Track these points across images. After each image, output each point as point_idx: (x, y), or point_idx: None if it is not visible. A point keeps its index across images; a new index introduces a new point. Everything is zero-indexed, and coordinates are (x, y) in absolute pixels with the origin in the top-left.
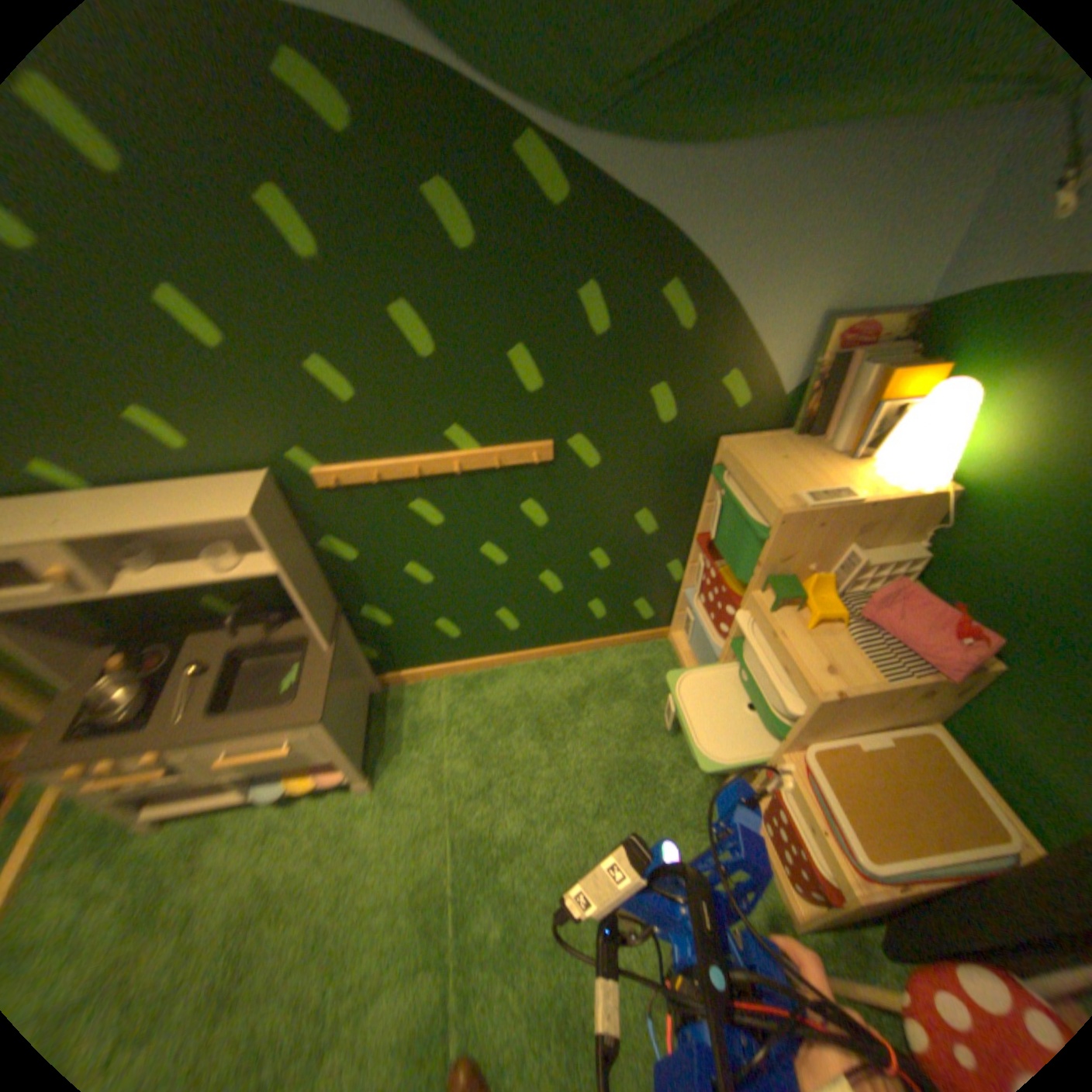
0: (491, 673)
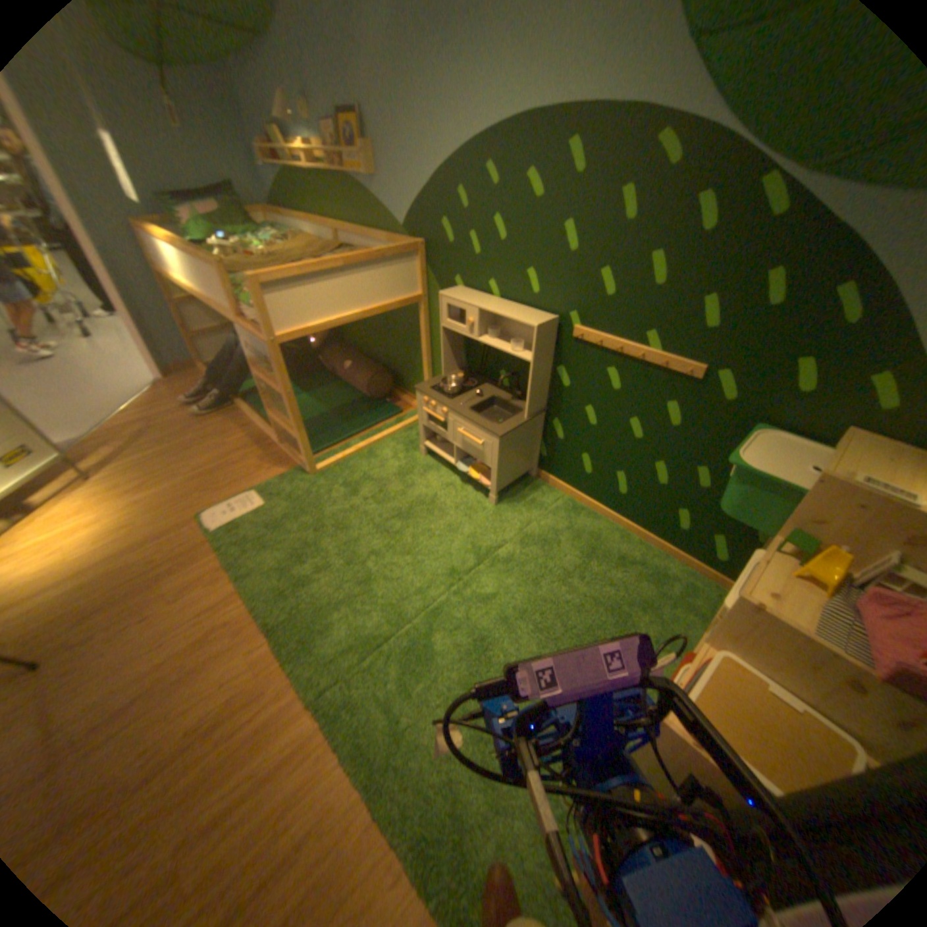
0: (590, 513)
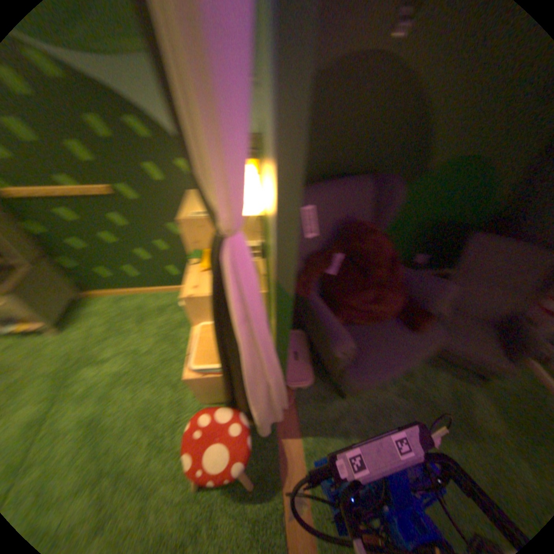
0: (128, 298)
